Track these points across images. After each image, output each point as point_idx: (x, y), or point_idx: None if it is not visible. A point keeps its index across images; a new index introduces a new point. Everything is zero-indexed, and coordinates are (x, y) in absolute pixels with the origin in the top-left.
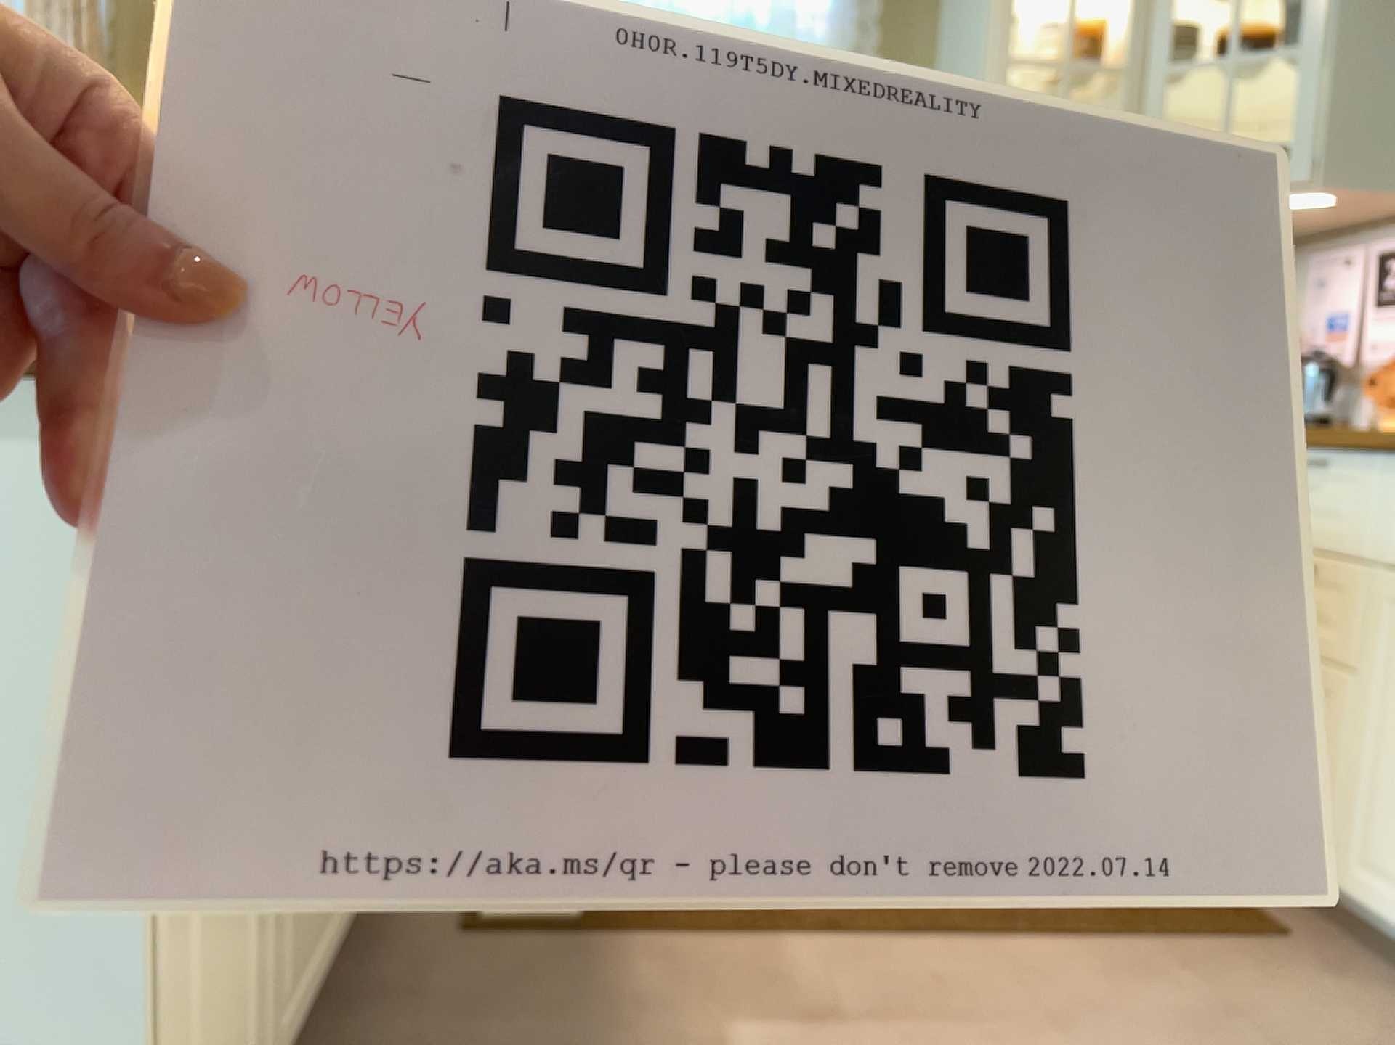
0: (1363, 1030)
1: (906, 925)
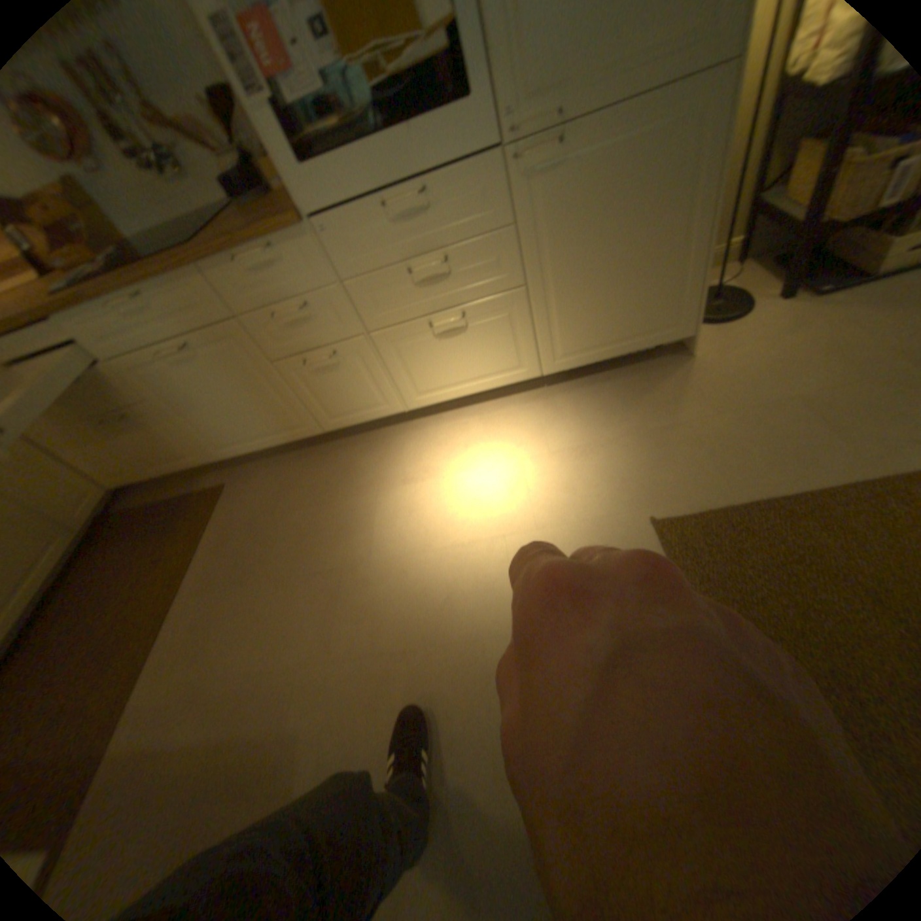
0: (267, 488)
1: (147, 640)
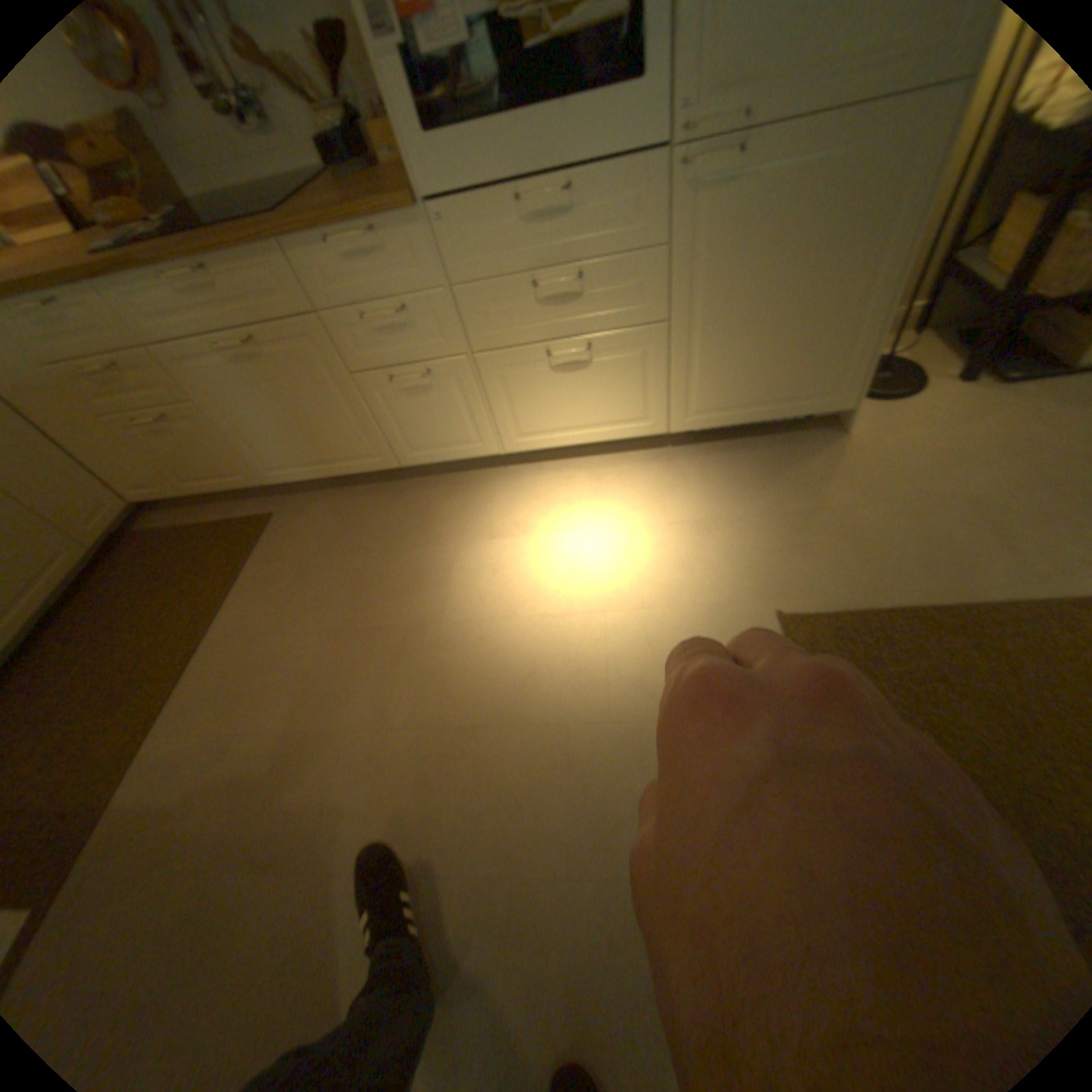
0: (327, 521)
1: (170, 677)
